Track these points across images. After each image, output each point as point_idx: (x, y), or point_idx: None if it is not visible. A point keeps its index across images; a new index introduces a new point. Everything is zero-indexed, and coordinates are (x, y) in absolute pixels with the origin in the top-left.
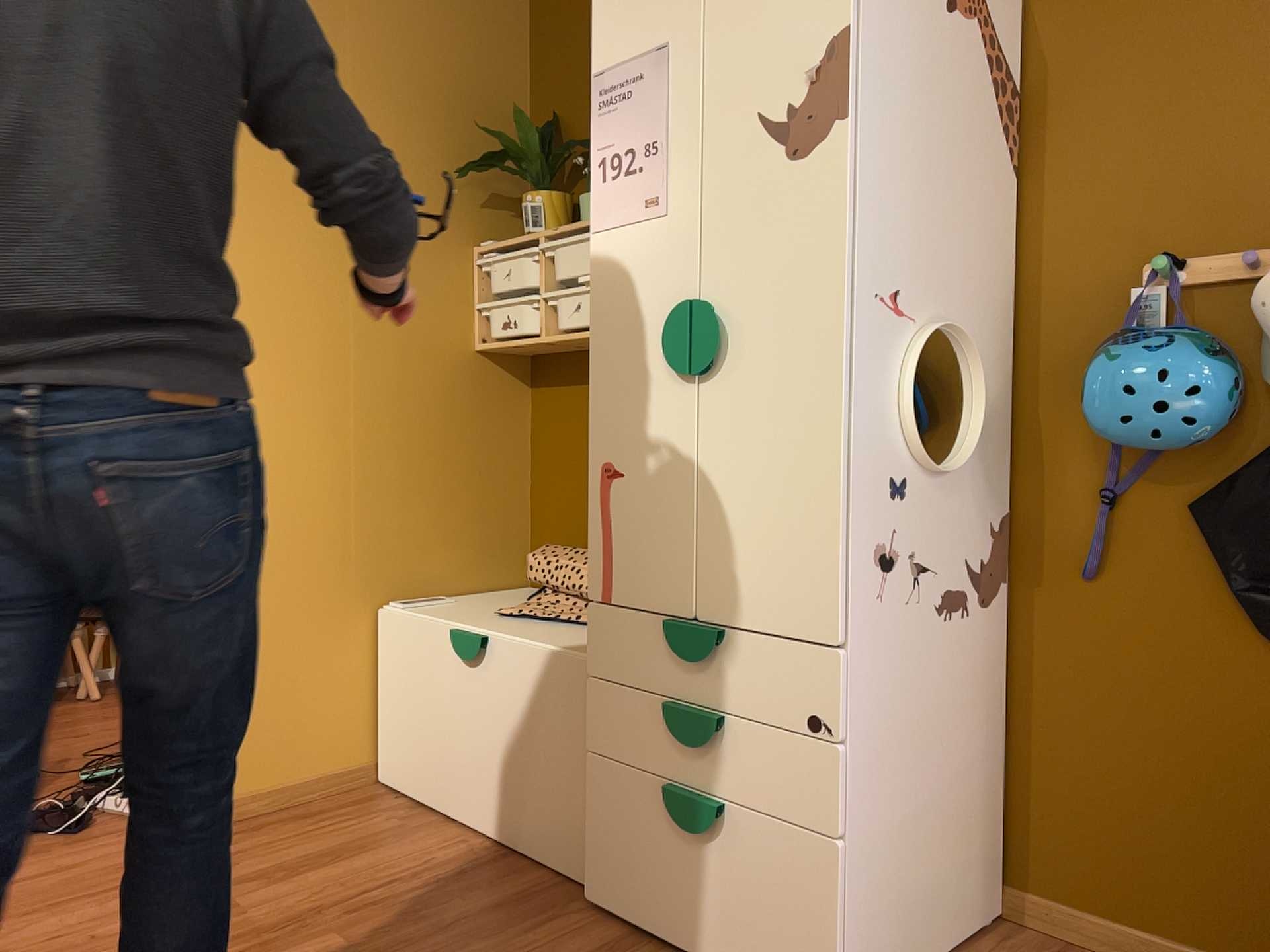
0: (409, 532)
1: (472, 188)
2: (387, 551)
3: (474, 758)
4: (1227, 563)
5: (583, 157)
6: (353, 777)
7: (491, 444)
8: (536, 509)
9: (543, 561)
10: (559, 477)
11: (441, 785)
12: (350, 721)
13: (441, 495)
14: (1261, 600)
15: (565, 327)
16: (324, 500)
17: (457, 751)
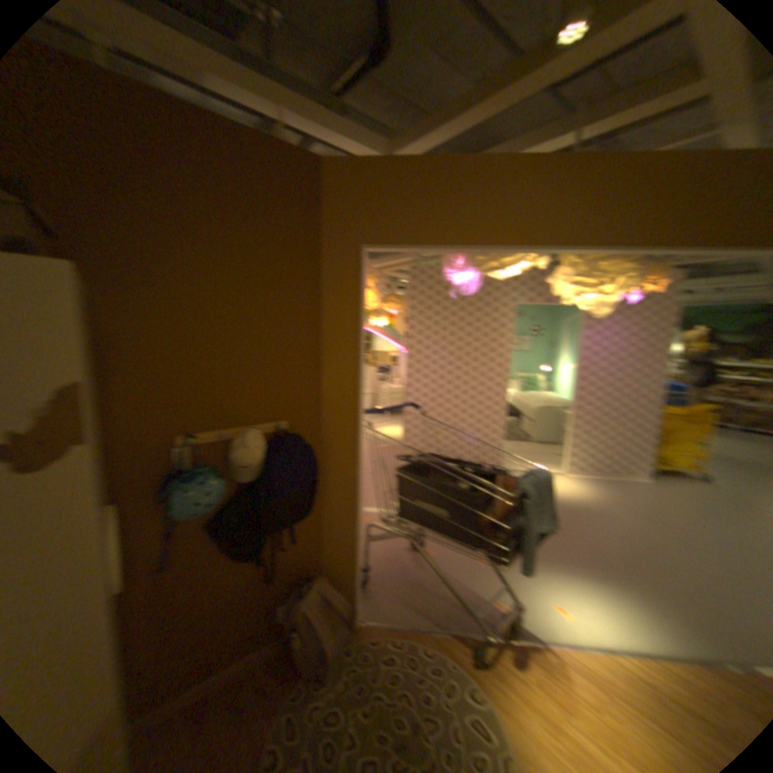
0: None
1: None
2: None
3: None
4: (219, 544)
5: None
6: None
7: None
8: None
9: None
10: None
11: None
12: None
13: None
14: (231, 551)
15: None
16: None
17: None
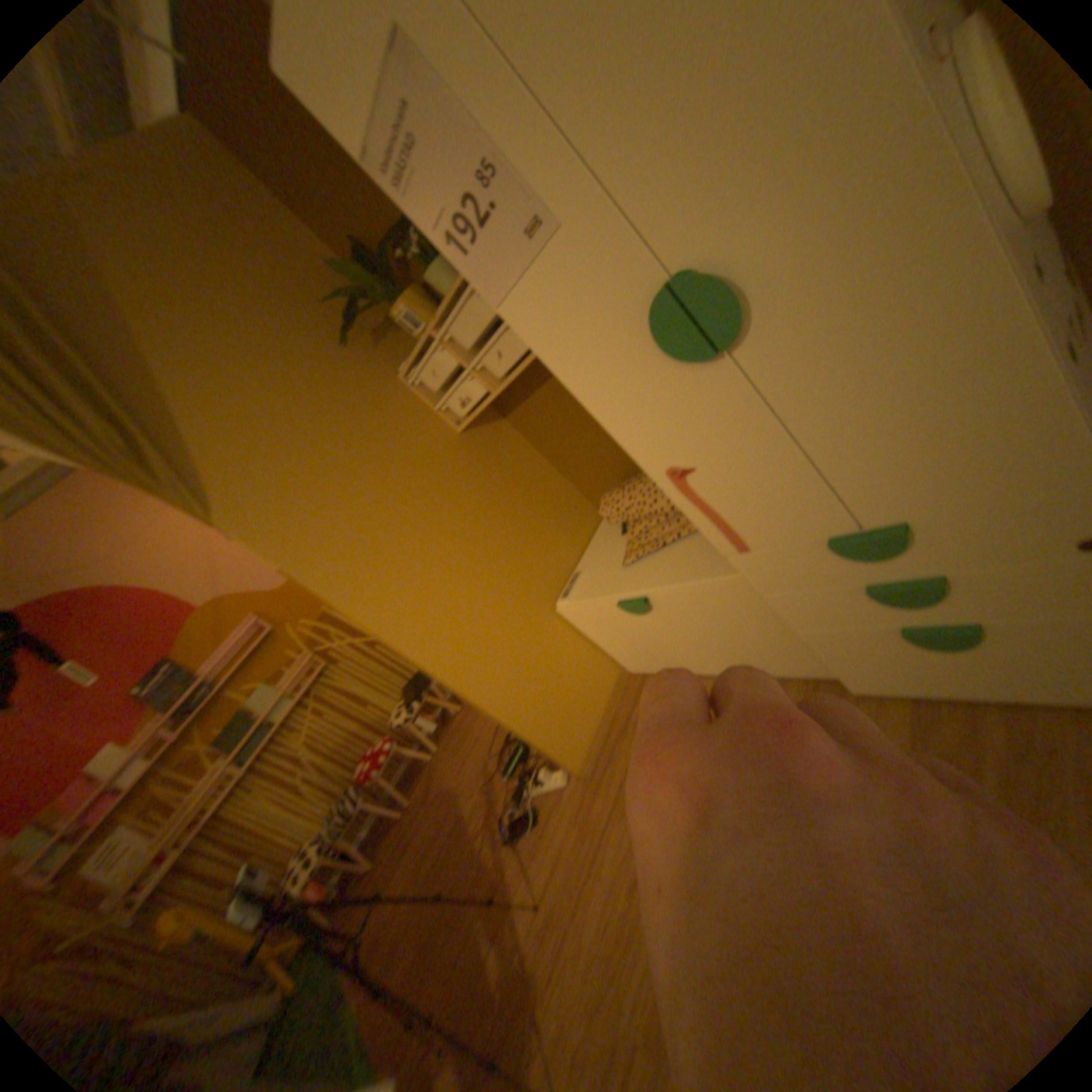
0: (531, 556)
1: (359, 339)
2: (531, 577)
3: (690, 646)
4: None
5: (396, 244)
6: (620, 681)
7: (519, 468)
8: (572, 475)
9: (614, 507)
10: (571, 450)
11: (676, 662)
12: (595, 663)
13: (525, 522)
14: None
15: (505, 373)
16: (480, 591)
17: (674, 647)
